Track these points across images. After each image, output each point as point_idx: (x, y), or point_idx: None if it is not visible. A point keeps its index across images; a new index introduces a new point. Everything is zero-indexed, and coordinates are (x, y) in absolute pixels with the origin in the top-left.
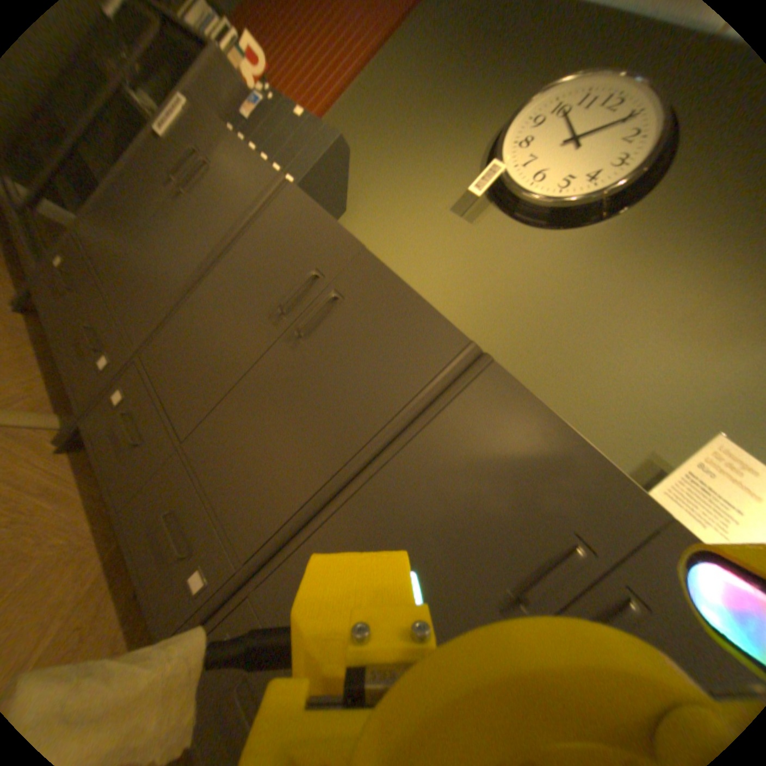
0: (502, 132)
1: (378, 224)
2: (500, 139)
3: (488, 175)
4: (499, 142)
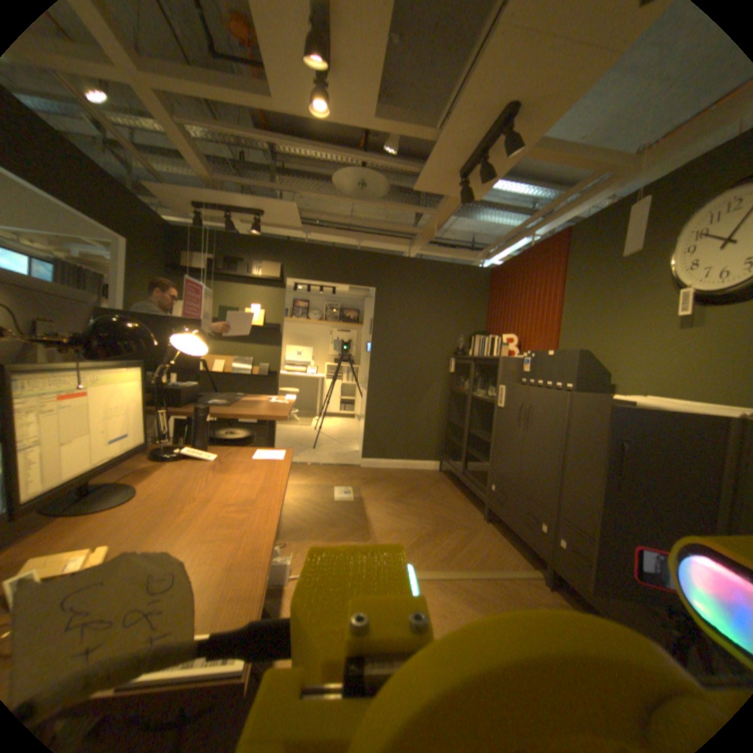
0: (673, 274)
1: (639, 367)
2: (675, 277)
3: (686, 300)
4: (676, 279)
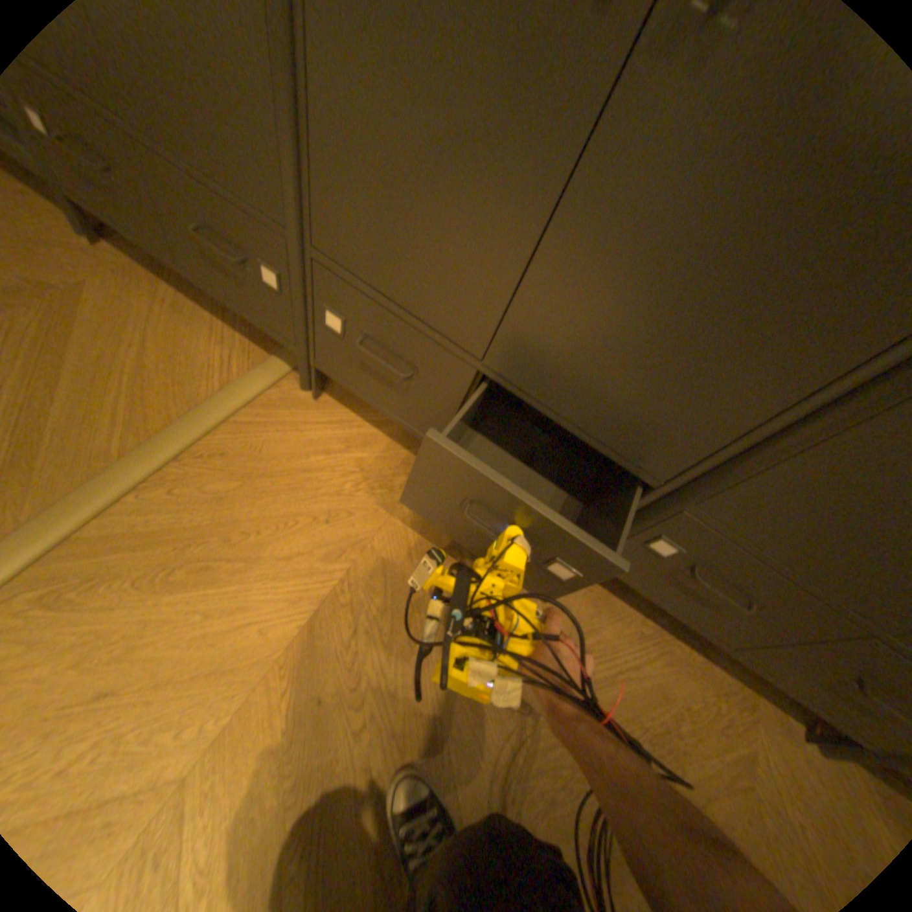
0: None
1: None
2: None
3: None
4: None
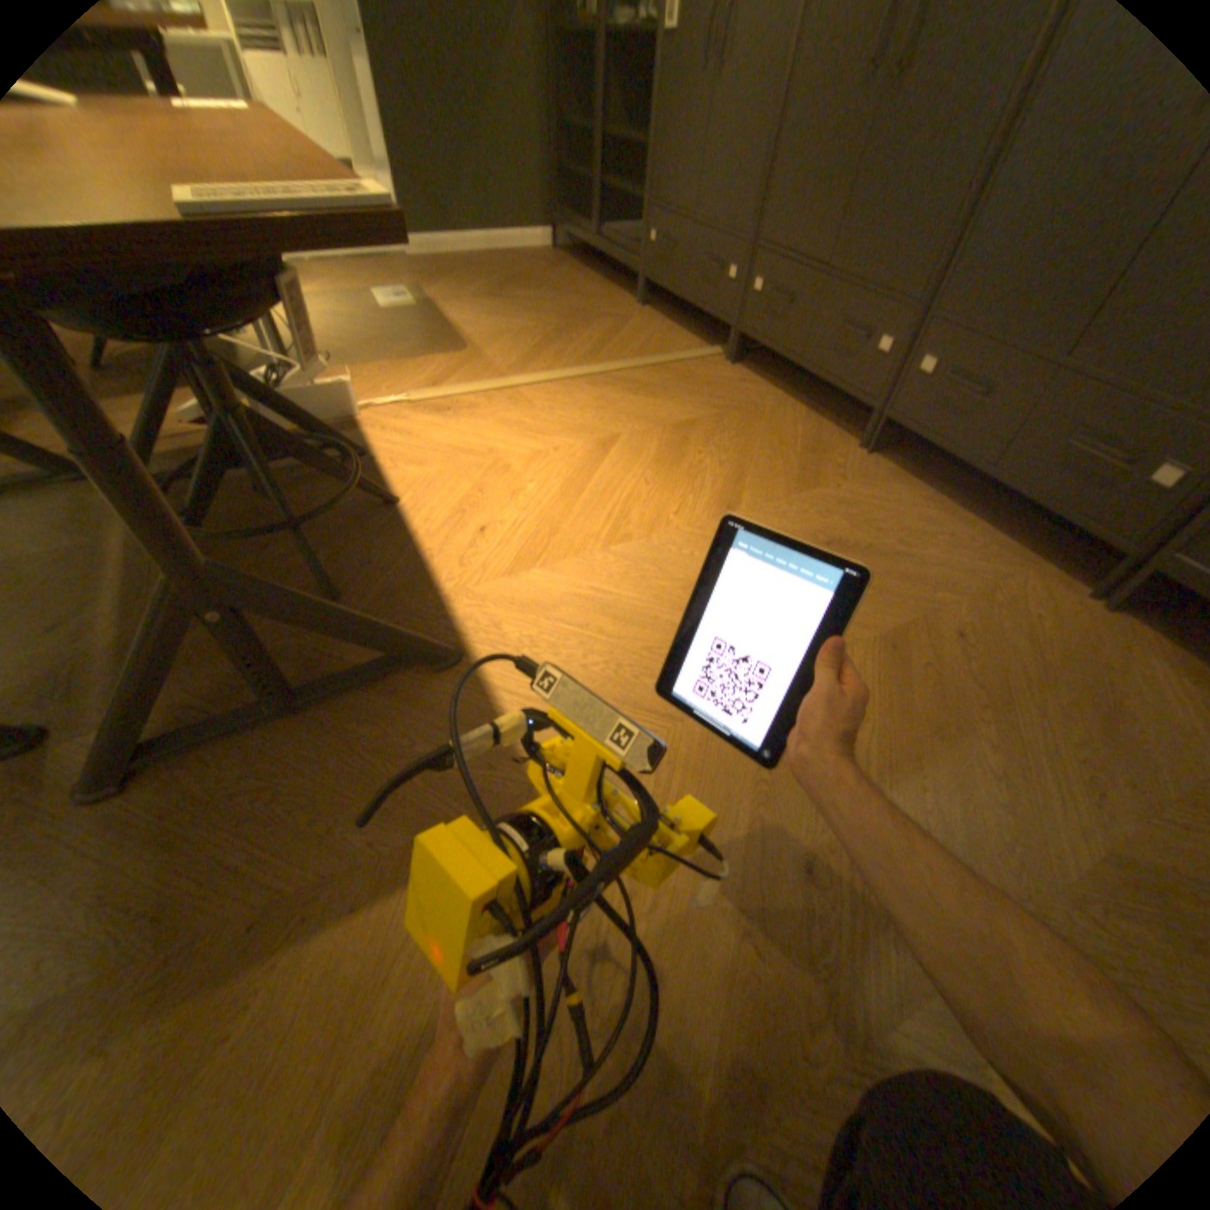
0: None
1: None
2: None
3: None
4: None
